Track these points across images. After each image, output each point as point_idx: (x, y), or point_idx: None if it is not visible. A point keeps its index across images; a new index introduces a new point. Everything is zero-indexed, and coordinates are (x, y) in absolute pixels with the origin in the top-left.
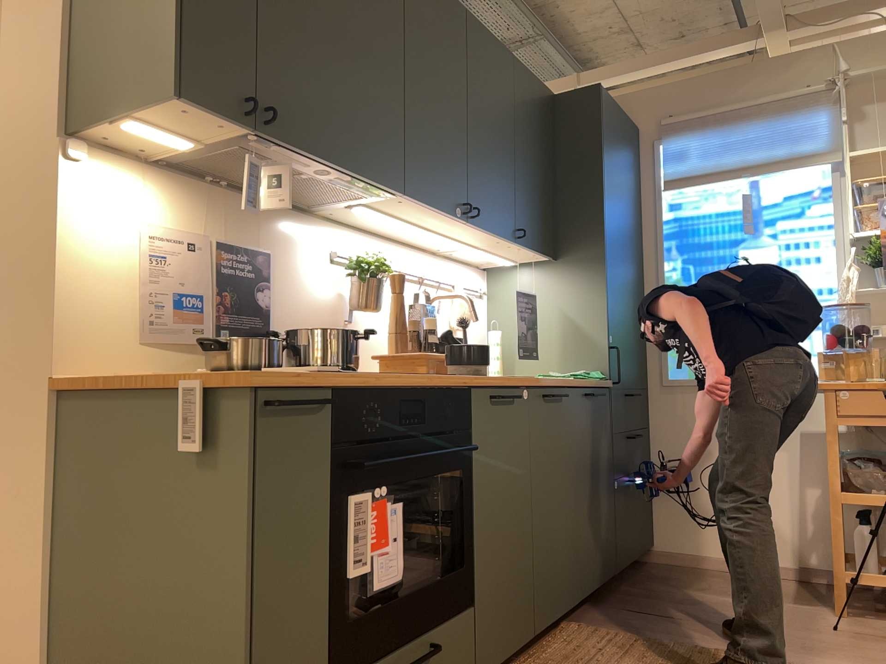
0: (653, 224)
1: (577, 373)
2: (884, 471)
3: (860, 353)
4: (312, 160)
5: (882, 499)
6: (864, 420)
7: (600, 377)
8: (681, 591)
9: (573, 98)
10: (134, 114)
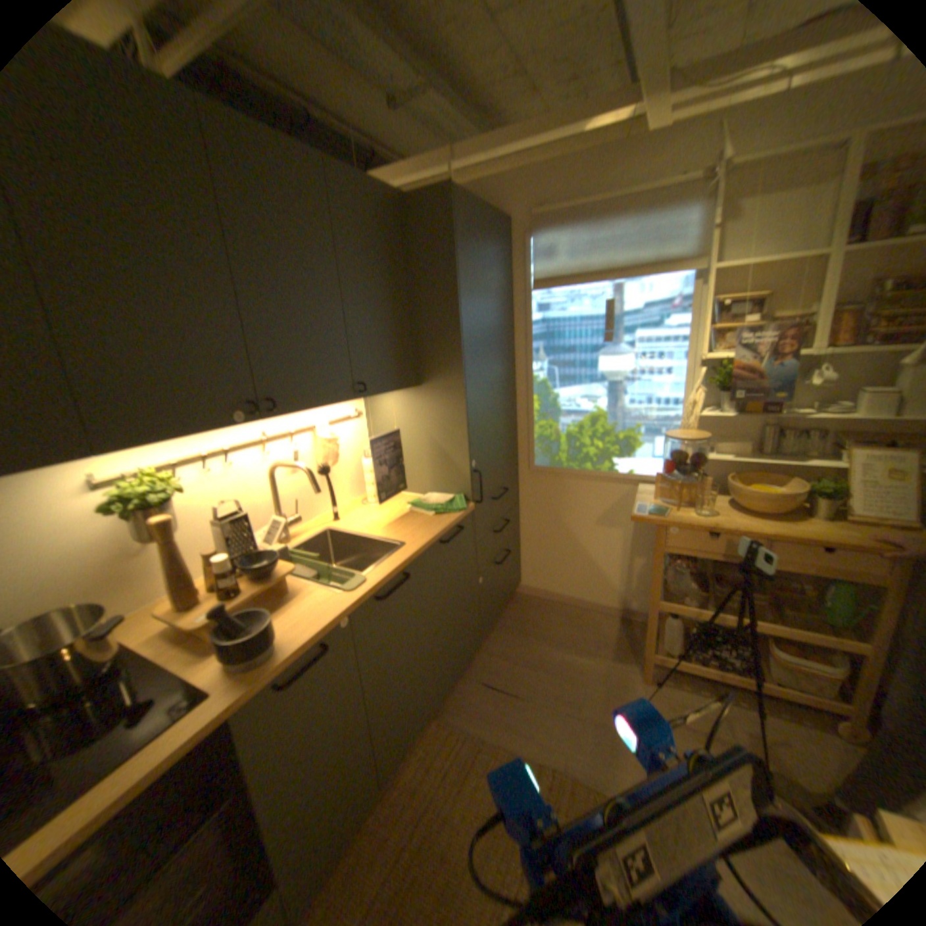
0: (522, 324)
1: (442, 496)
2: (697, 584)
3: (694, 477)
4: None
5: (692, 612)
6: (687, 552)
7: (458, 509)
8: (530, 646)
9: (423, 198)
10: None
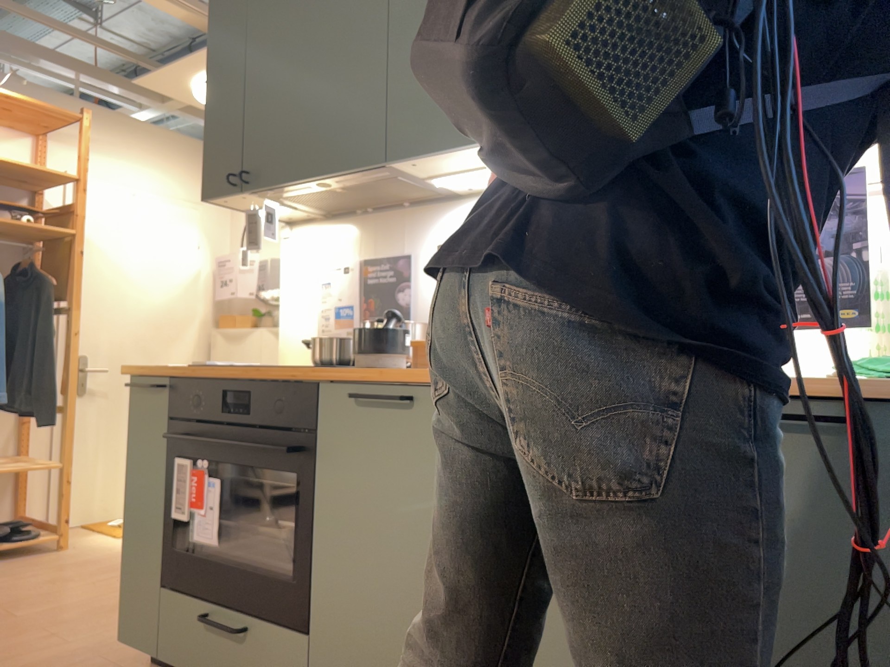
0: None
1: None
2: None
3: None
4: (295, 185)
5: None
6: None
7: None
8: None
9: None
10: (239, 210)
